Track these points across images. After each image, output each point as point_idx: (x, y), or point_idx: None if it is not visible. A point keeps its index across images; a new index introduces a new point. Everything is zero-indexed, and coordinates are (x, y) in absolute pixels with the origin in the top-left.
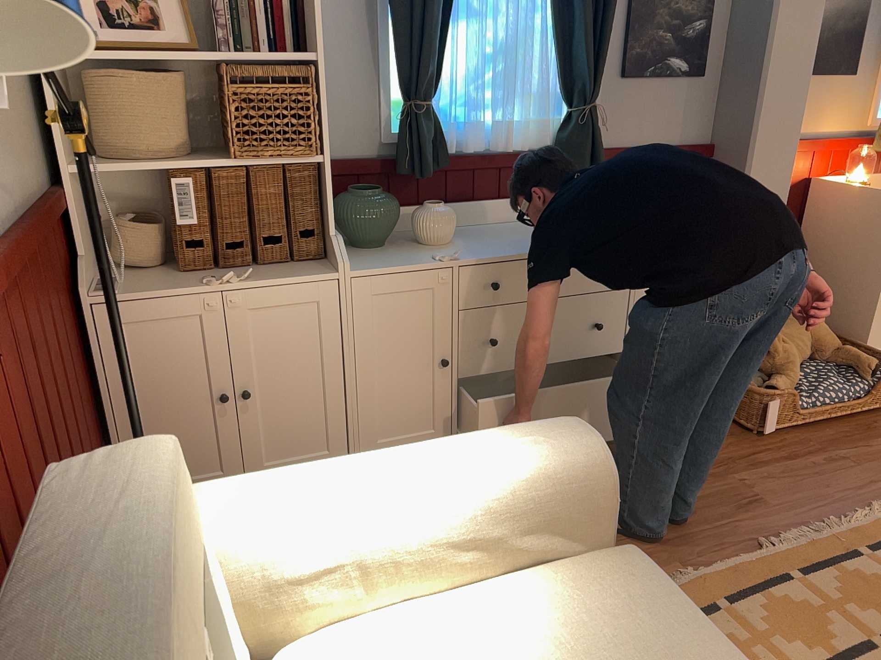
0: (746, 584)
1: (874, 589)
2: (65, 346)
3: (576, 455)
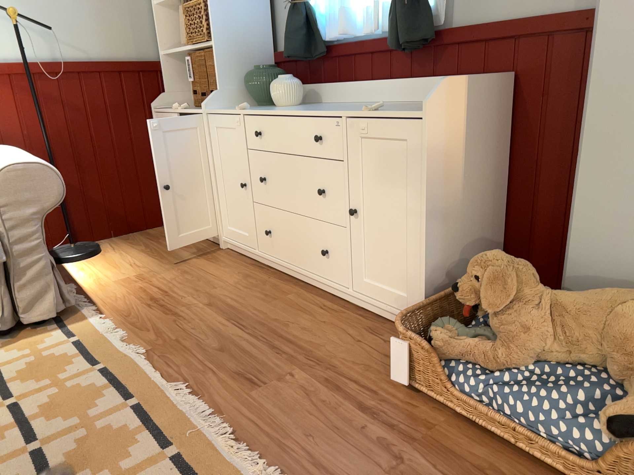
0: (122, 376)
1: (107, 452)
2: (120, 121)
3: (1, 166)
